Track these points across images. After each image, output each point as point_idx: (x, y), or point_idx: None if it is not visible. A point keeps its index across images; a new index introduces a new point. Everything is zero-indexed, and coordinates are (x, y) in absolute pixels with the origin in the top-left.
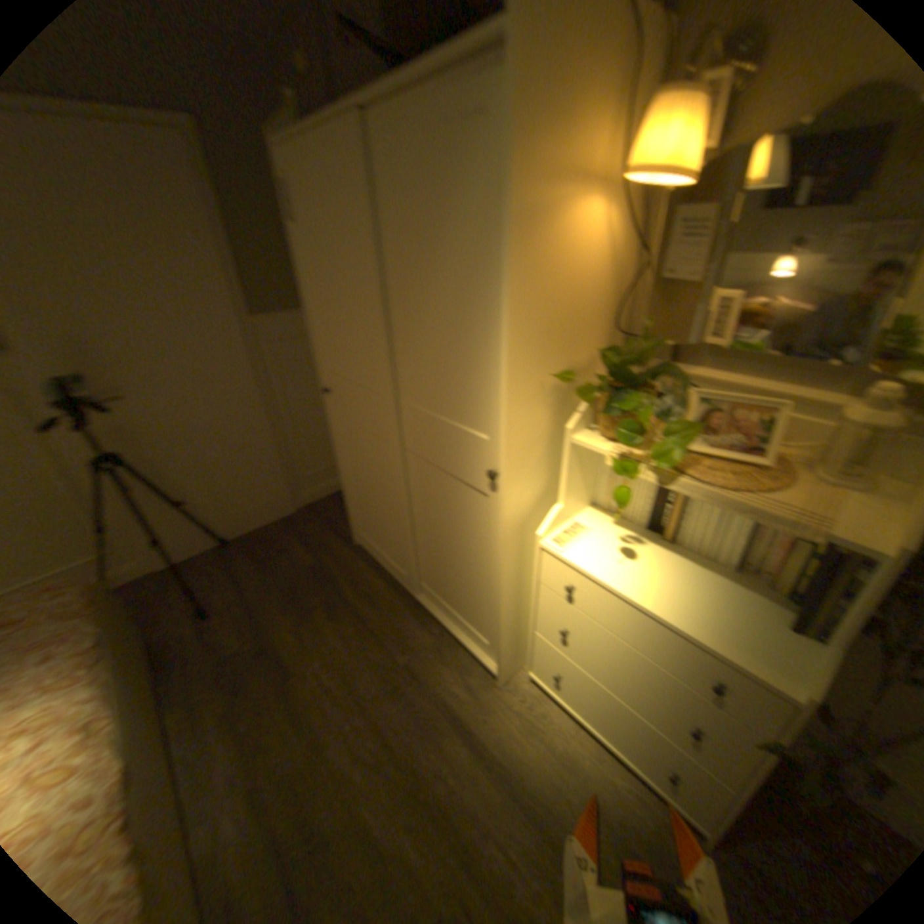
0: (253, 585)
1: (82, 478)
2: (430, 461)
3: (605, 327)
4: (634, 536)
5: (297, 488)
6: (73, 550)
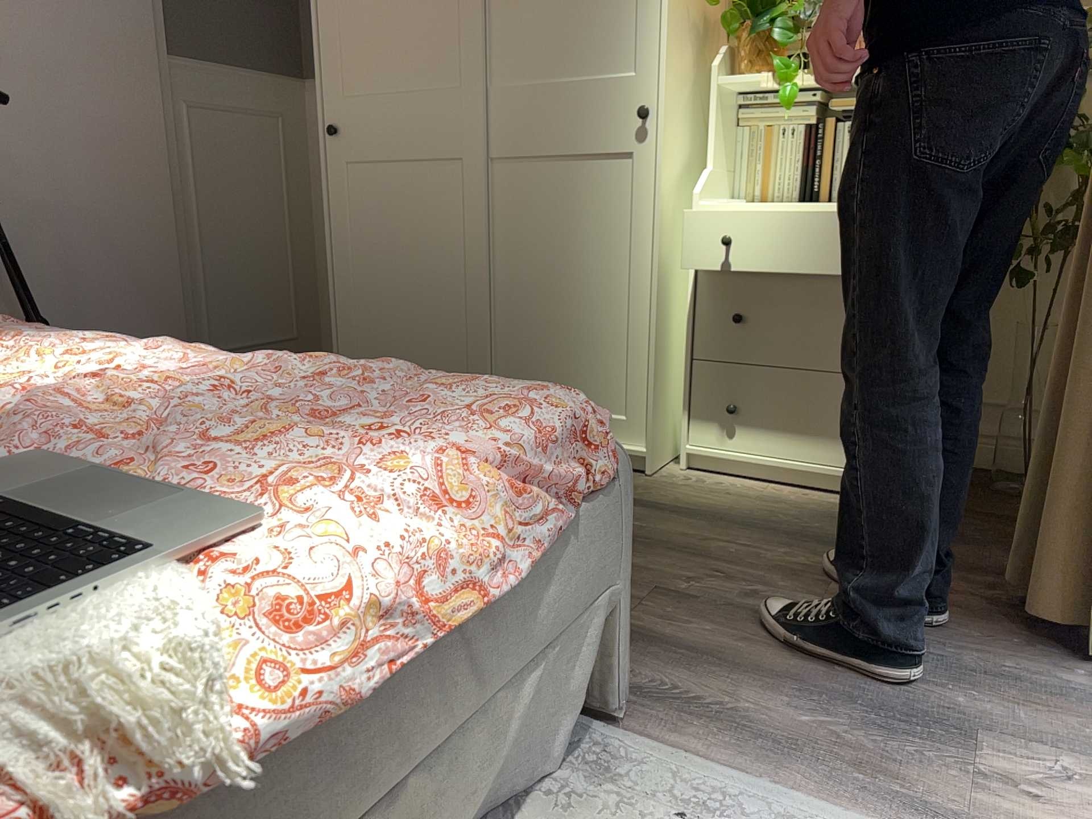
0: None
1: None
2: (541, 152)
3: None
4: (791, 203)
5: None
6: None
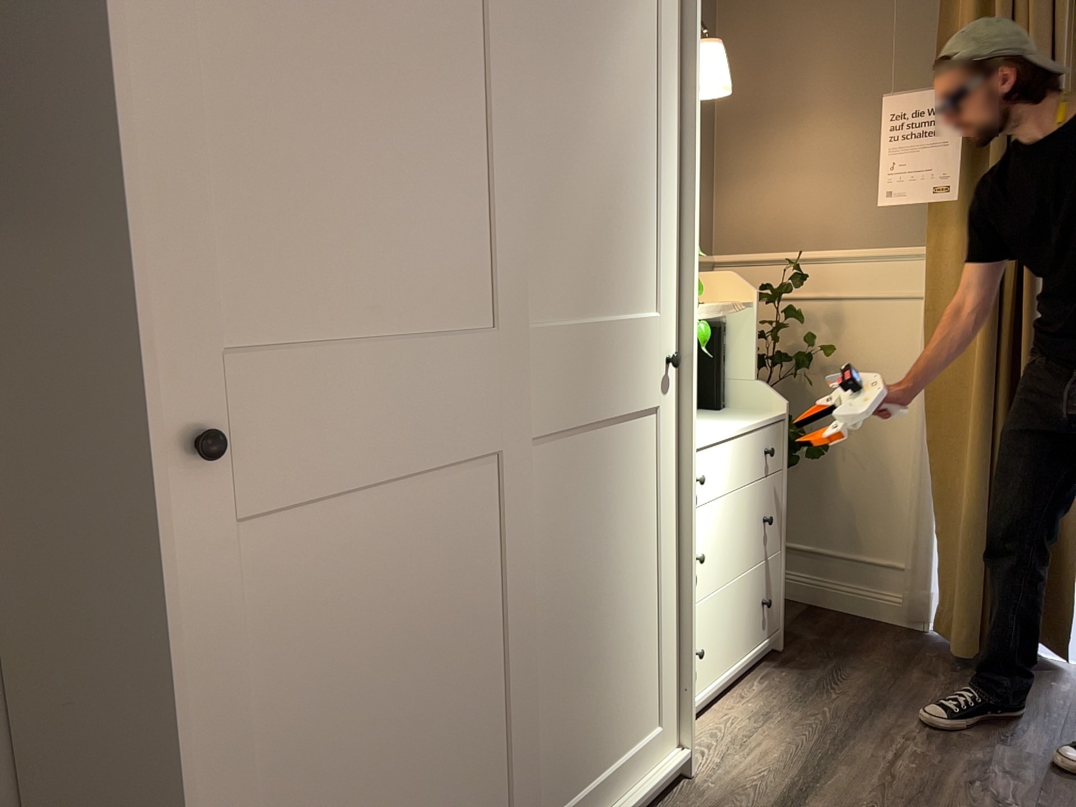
0: None
1: None
2: (583, 418)
3: None
4: None
5: None
6: None
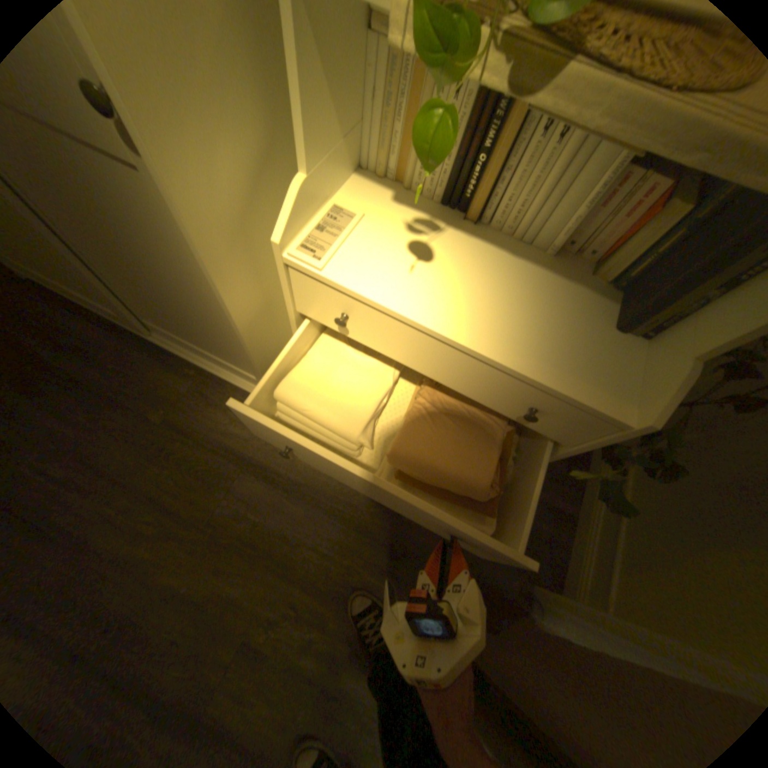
0: None
1: None
2: None
3: None
4: (427, 219)
5: None
6: None
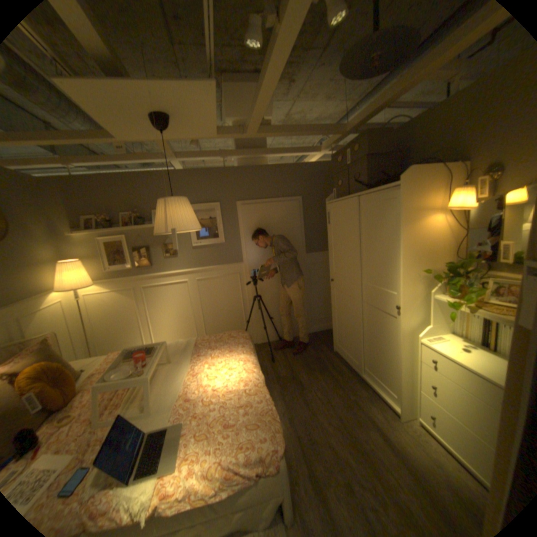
0: (292, 356)
1: (249, 303)
2: (374, 305)
3: (453, 256)
4: (473, 347)
5: (311, 324)
6: (240, 327)
